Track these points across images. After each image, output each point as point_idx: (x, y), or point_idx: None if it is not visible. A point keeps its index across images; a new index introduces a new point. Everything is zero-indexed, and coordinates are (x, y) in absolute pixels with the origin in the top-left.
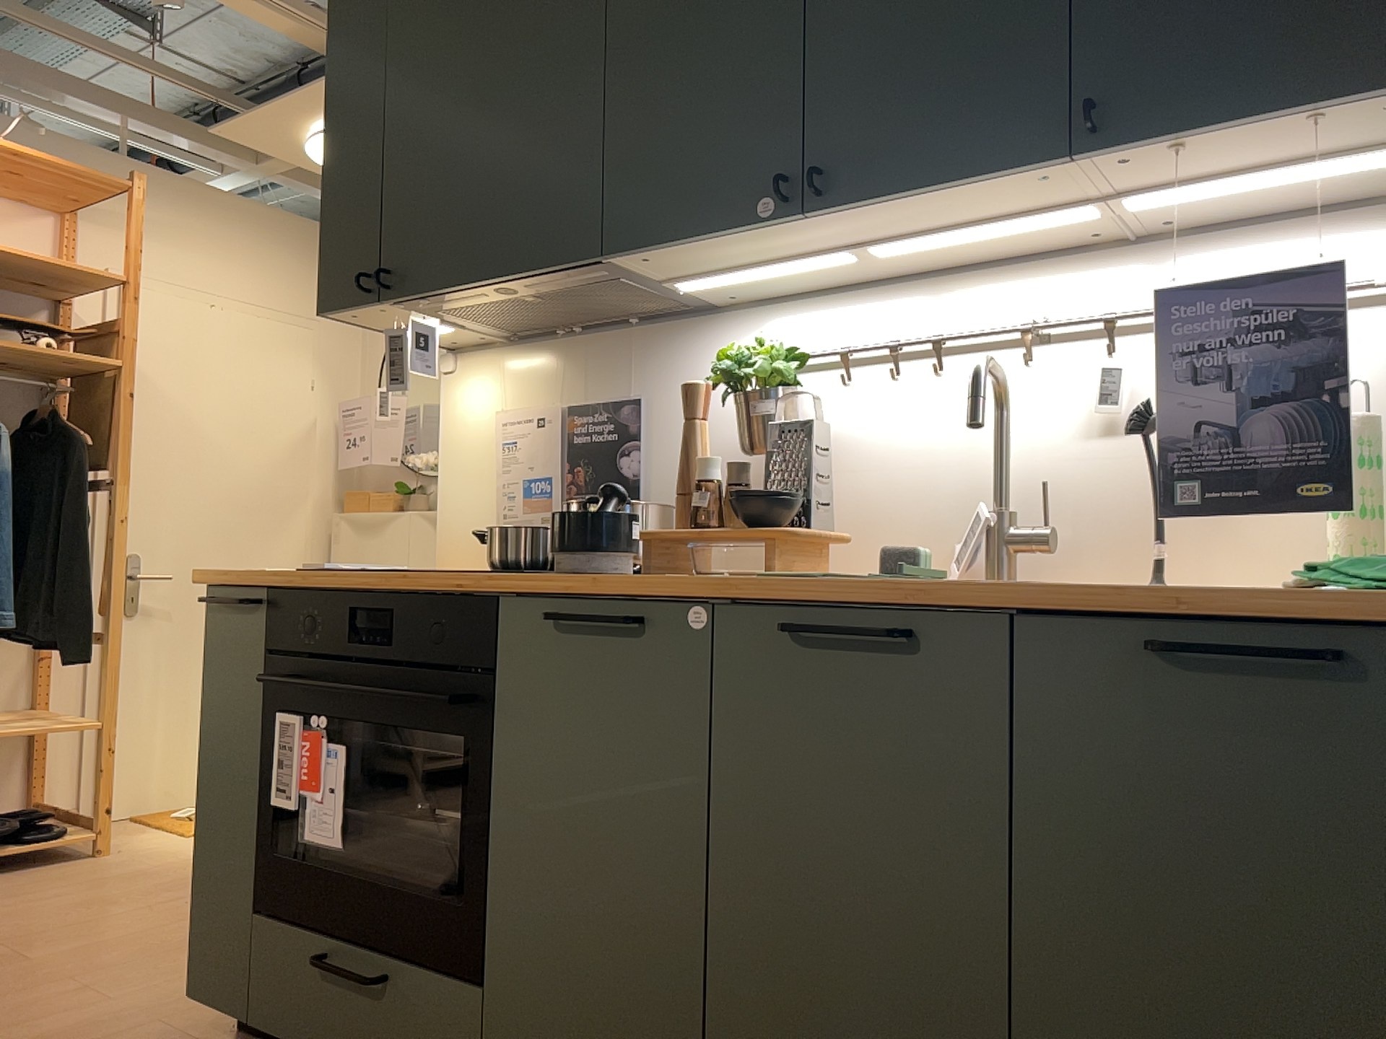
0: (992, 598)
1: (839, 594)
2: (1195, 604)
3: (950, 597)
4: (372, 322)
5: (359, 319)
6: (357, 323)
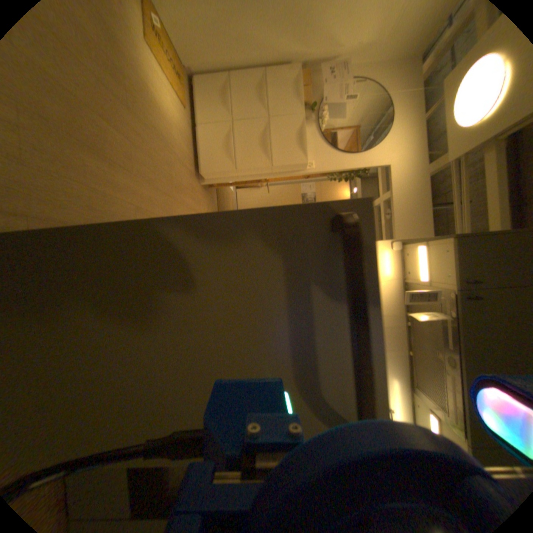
0: None
1: None
2: None
3: None
4: (439, 247)
5: (445, 247)
6: (441, 240)
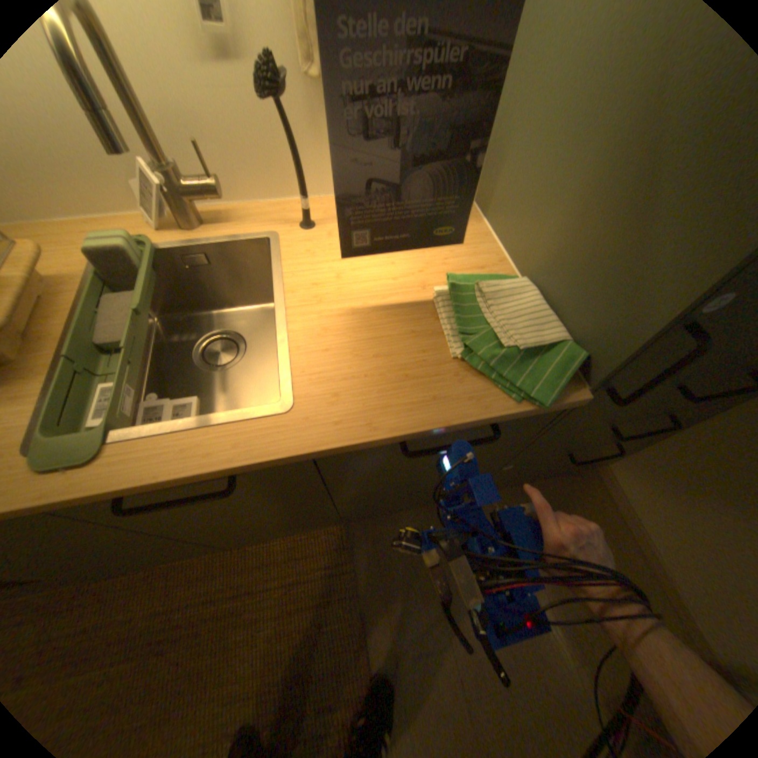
0: (291, 462)
1: (143, 474)
2: (429, 434)
3: (255, 468)
4: None
5: None
6: None
